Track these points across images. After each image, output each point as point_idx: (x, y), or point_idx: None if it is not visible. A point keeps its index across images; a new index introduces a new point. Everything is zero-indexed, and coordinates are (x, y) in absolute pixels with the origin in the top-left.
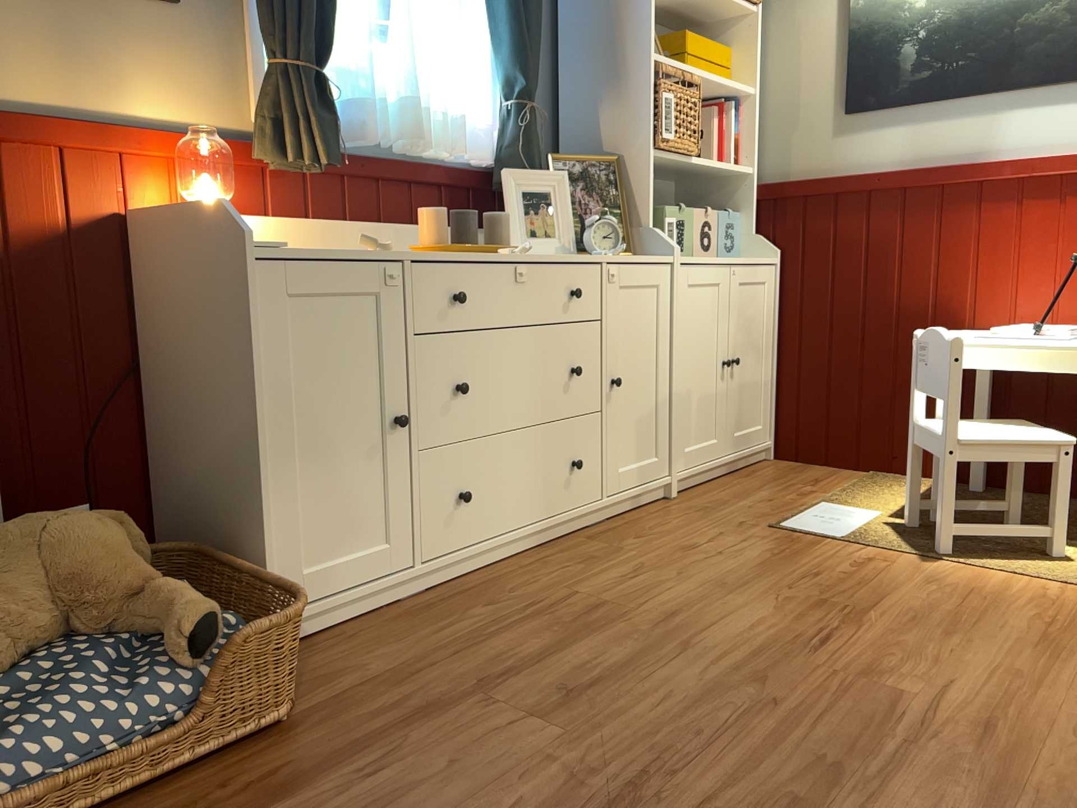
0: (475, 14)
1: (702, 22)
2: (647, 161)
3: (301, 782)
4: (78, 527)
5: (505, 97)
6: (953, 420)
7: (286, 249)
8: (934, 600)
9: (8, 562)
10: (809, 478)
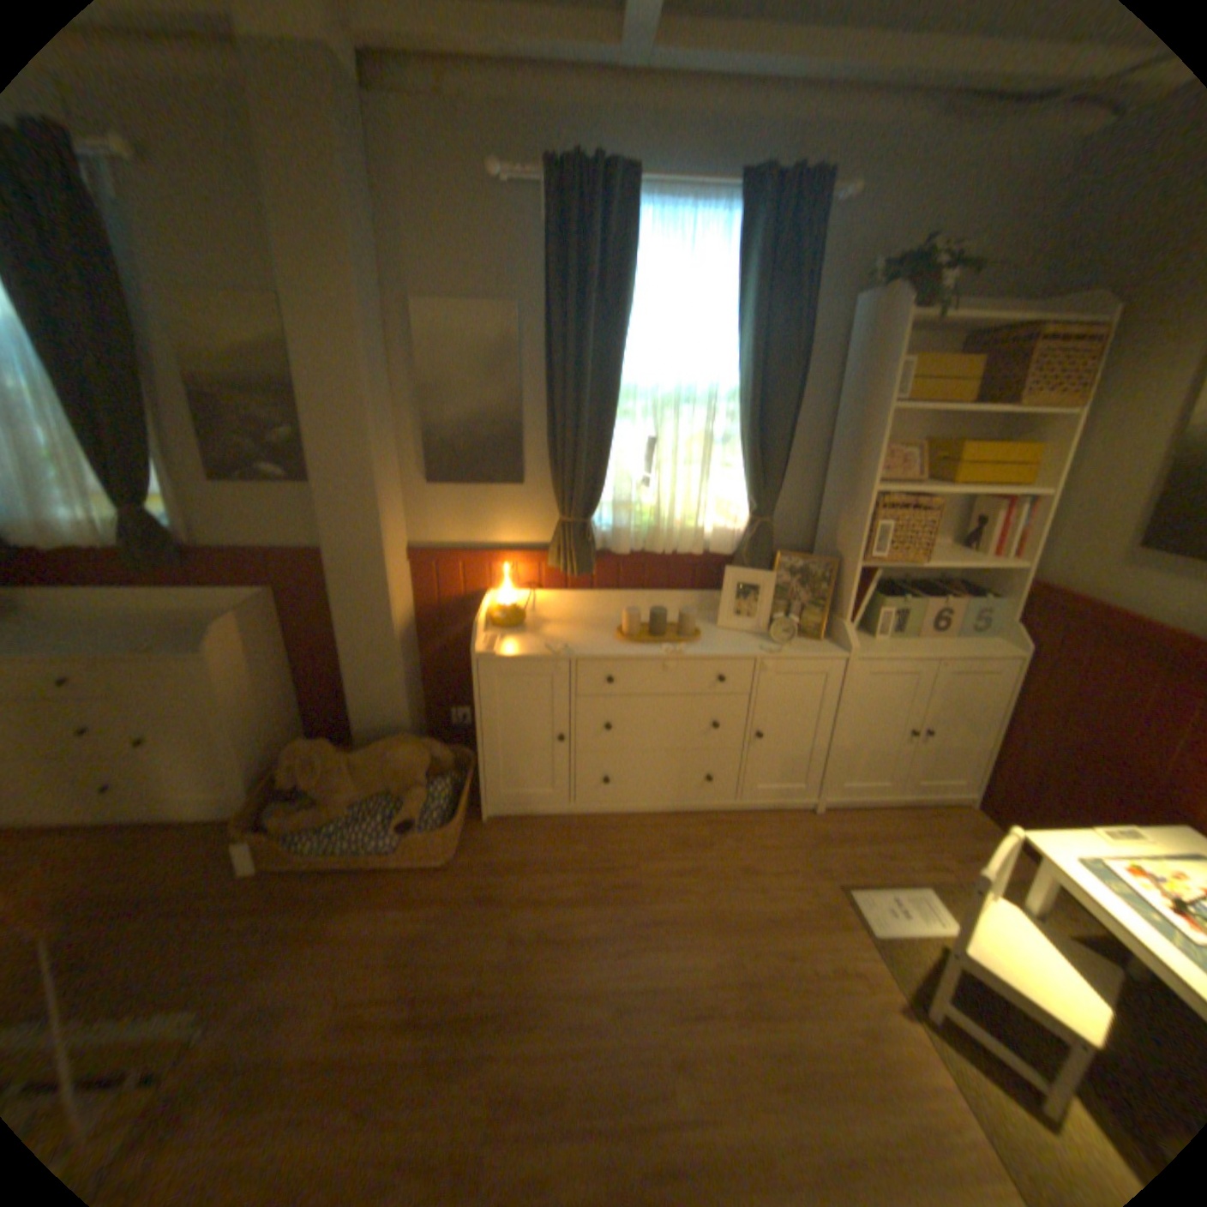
0: (733, 452)
1: (1023, 412)
2: (854, 572)
3: (413, 907)
4: (401, 755)
5: (748, 510)
6: (966, 937)
7: (504, 650)
8: (838, 1056)
9: (373, 763)
10: (974, 852)
